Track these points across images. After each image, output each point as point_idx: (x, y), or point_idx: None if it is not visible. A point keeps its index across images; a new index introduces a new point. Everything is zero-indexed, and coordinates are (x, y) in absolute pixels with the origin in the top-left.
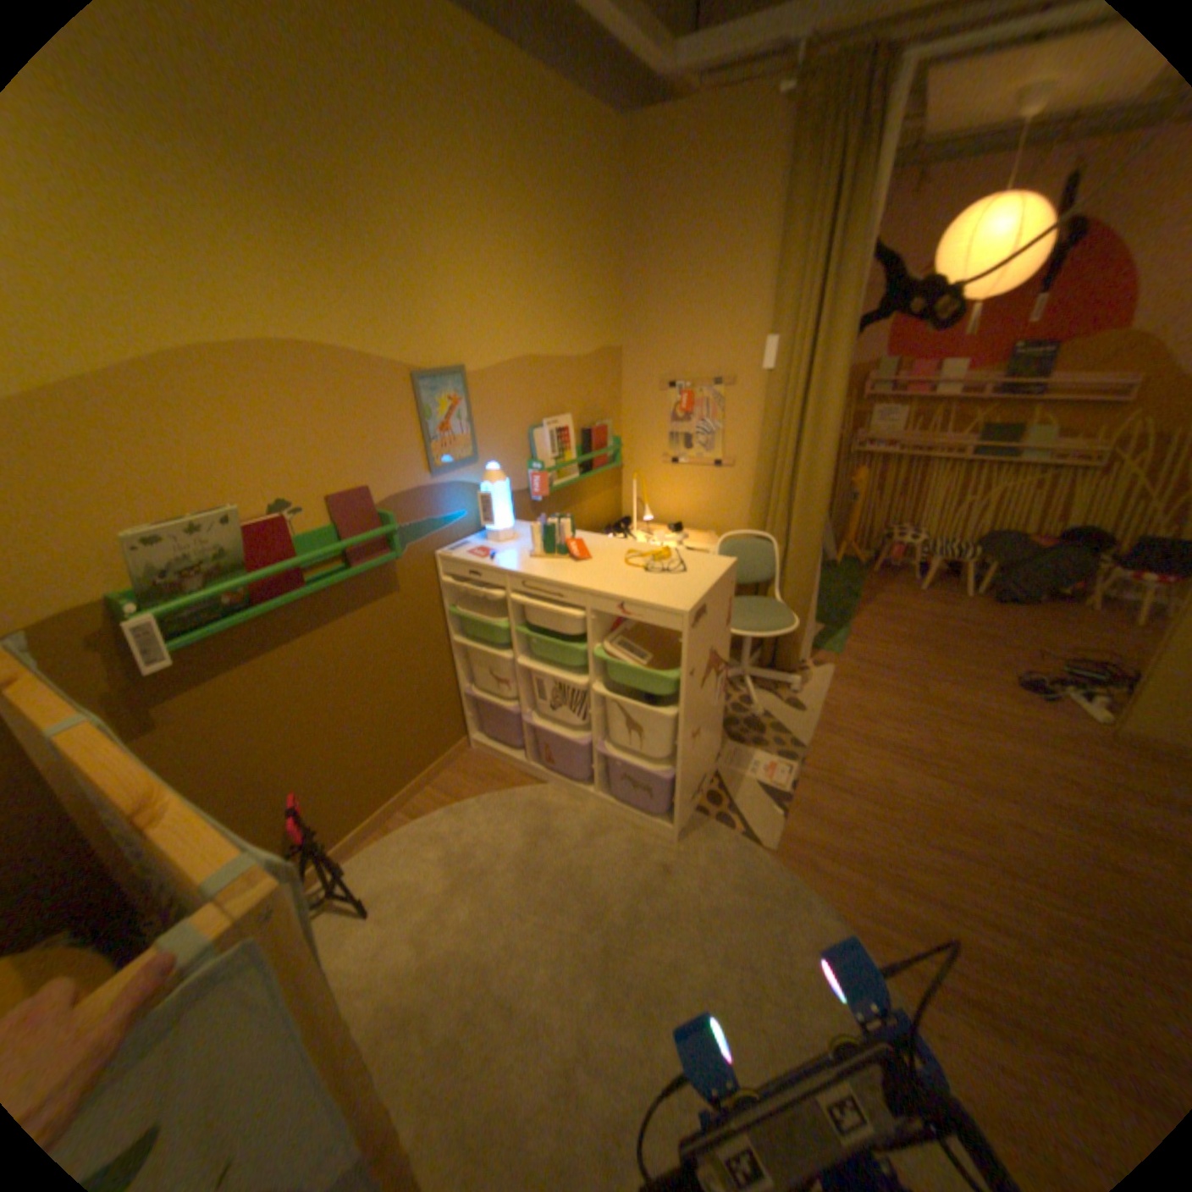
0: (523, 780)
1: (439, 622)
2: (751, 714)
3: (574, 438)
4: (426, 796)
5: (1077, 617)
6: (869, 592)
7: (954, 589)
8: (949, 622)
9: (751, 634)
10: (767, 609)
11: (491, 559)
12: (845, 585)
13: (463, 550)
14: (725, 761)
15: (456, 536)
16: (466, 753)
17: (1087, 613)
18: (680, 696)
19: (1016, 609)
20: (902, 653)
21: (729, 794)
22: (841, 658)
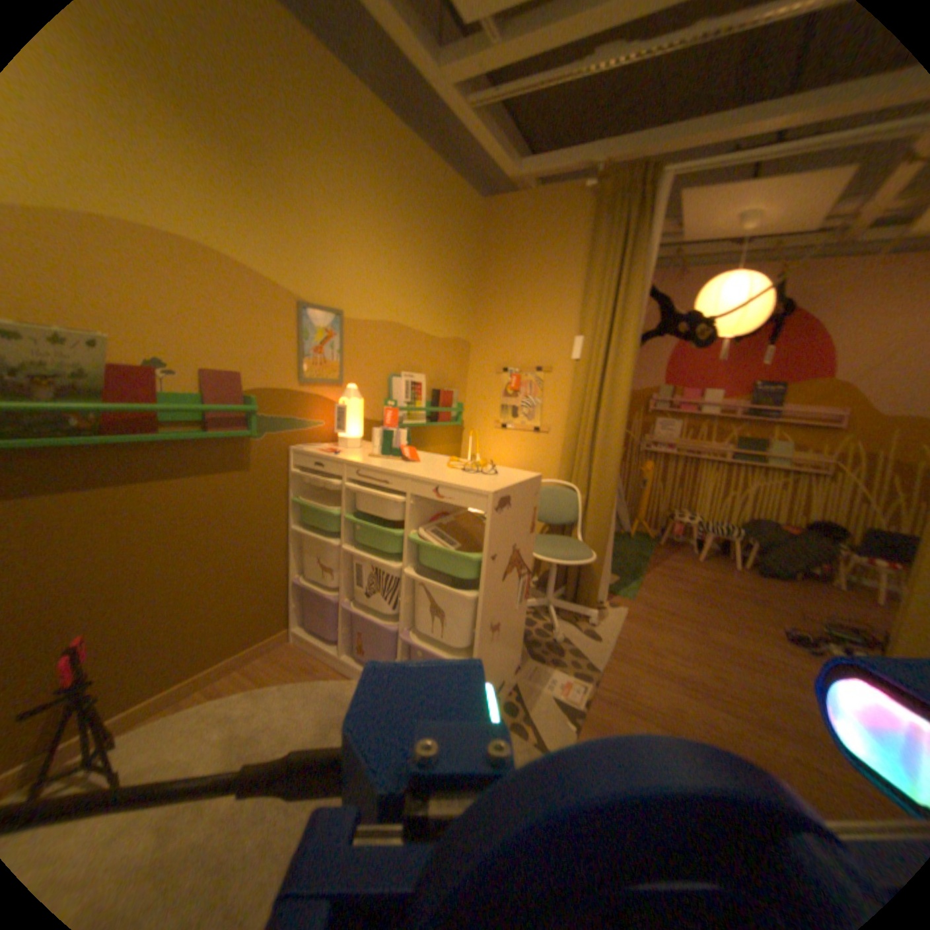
0: (331, 676)
1: (283, 511)
2: (553, 639)
3: (425, 394)
4: (232, 681)
5: (827, 594)
6: (657, 559)
7: (726, 564)
8: (724, 587)
9: (555, 562)
10: (570, 545)
11: (336, 455)
12: (638, 551)
13: (315, 449)
14: (526, 678)
15: (313, 440)
16: (284, 647)
17: (835, 592)
18: (484, 584)
19: (777, 583)
20: (685, 606)
21: (526, 707)
22: (634, 604)
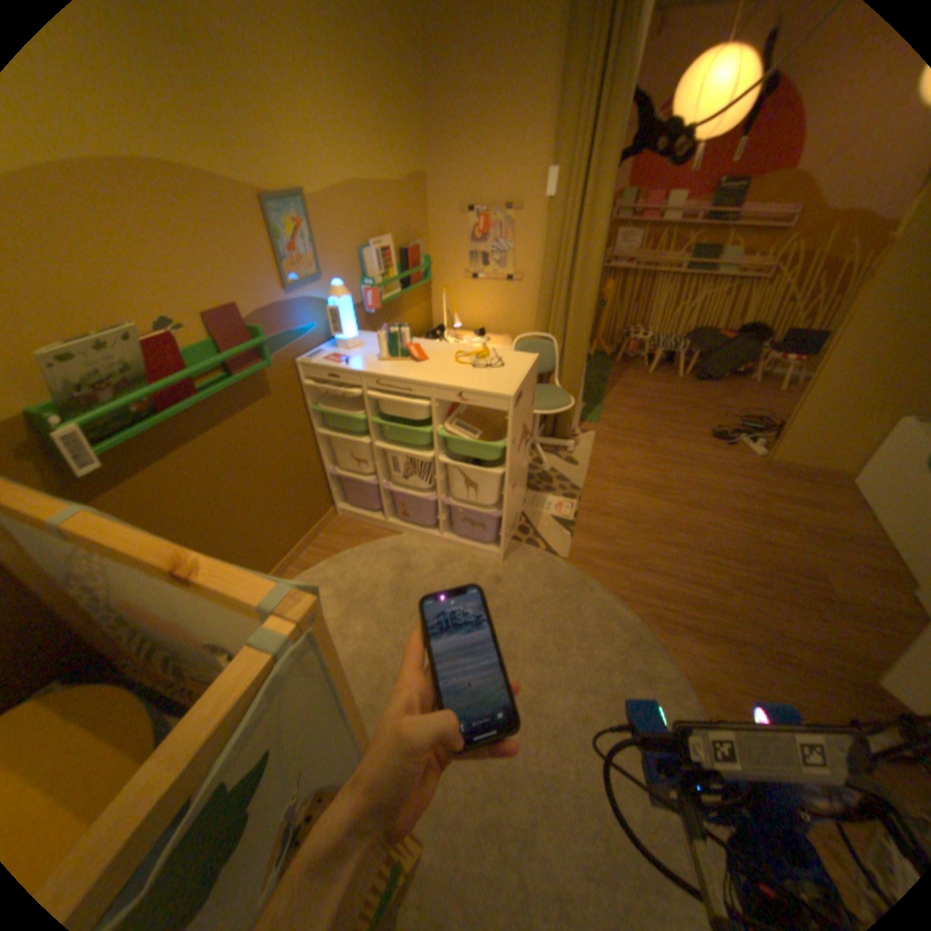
0: (383, 533)
1: (304, 418)
2: (541, 470)
3: (394, 258)
4: (309, 553)
5: (745, 387)
6: (613, 378)
7: (669, 373)
8: (667, 396)
9: (541, 413)
10: (551, 394)
11: (346, 364)
12: (597, 373)
13: (319, 358)
14: (527, 505)
15: (310, 346)
16: (334, 519)
17: (751, 385)
18: (504, 460)
19: (708, 384)
20: (637, 420)
21: (532, 526)
22: (598, 426)
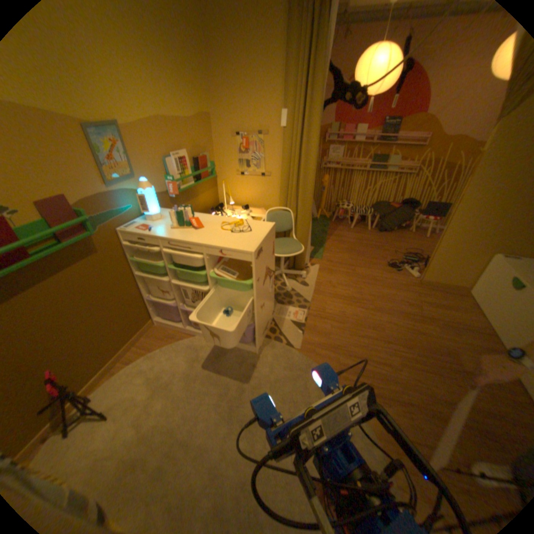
0: (183, 336)
1: (125, 266)
2: (286, 290)
3: (189, 163)
4: (132, 352)
5: (406, 235)
6: (331, 231)
7: (363, 227)
8: (362, 242)
9: (283, 256)
10: (290, 243)
11: (149, 231)
12: (321, 228)
13: (133, 227)
14: (276, 313)
15: (128, 219)
16: (152, 328)
17: (410, 234)
18: (254, 290)
19: (385, 234)
20: (345, 257)
21: (279, 328)
22: (321, 261)
